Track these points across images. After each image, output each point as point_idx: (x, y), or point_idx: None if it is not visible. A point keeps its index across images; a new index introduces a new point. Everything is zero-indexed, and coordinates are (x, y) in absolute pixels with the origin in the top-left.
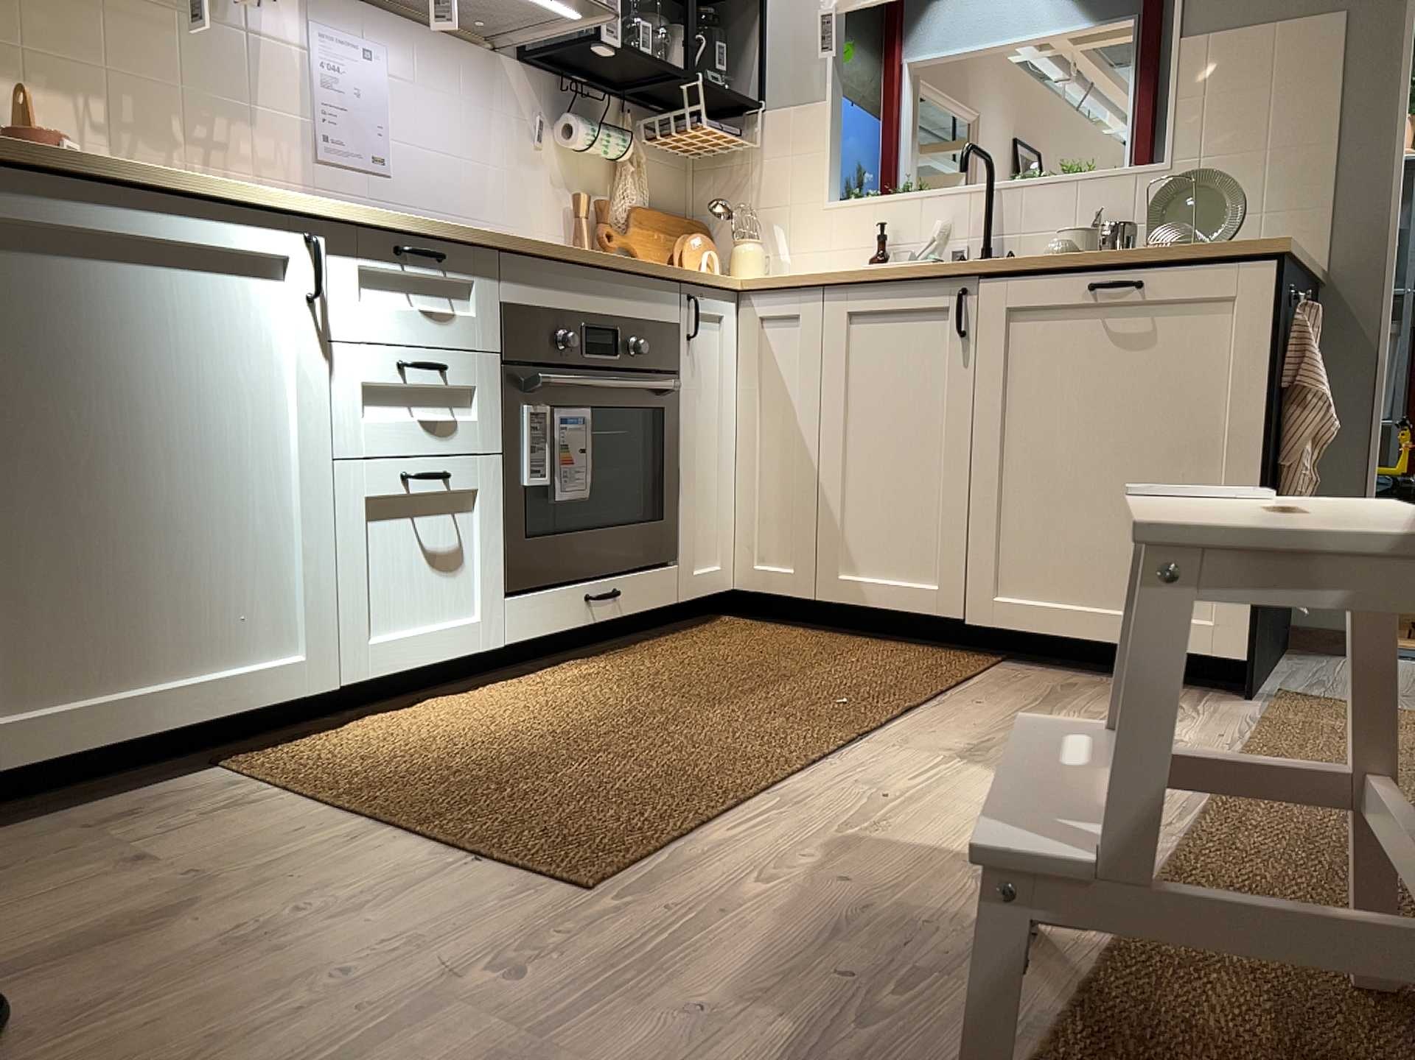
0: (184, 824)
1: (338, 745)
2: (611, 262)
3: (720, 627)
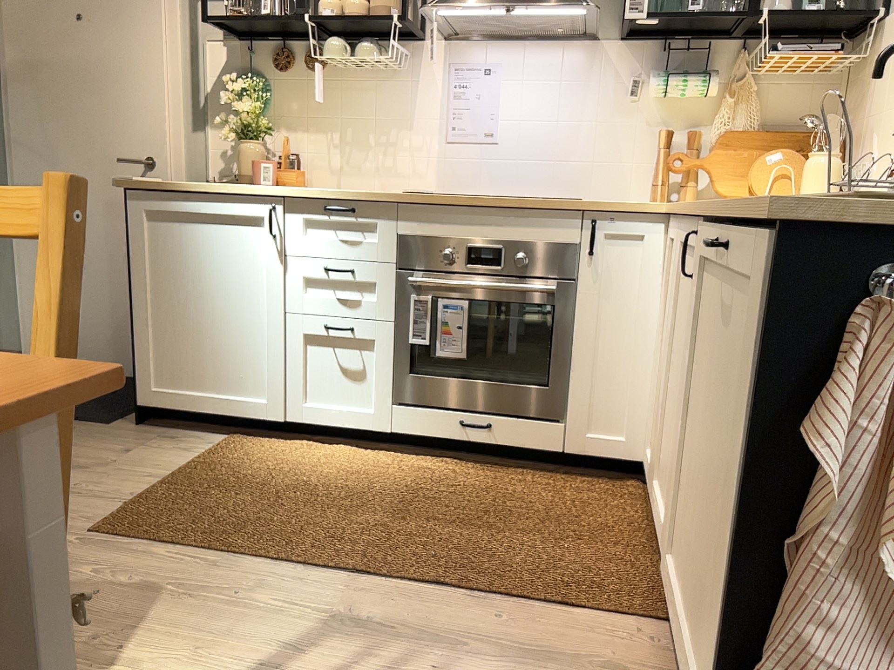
0: (165, 448)
1: (270, 447)
2: (494, 202)
3: (615, 487)
